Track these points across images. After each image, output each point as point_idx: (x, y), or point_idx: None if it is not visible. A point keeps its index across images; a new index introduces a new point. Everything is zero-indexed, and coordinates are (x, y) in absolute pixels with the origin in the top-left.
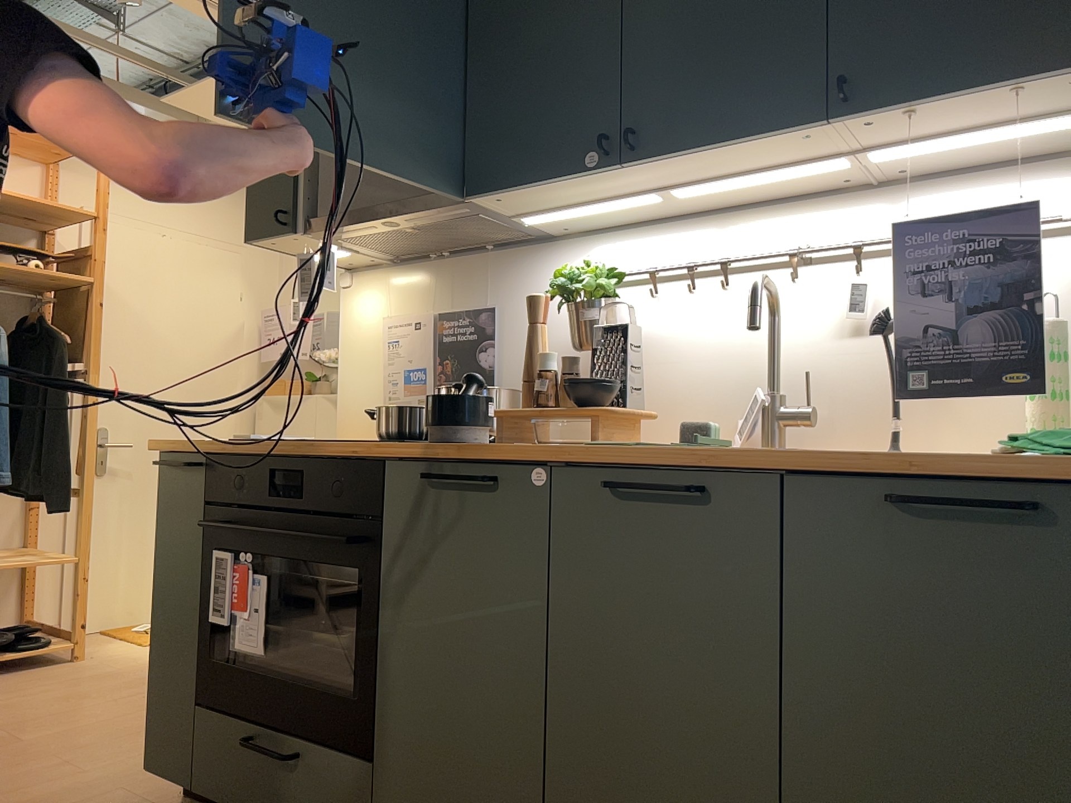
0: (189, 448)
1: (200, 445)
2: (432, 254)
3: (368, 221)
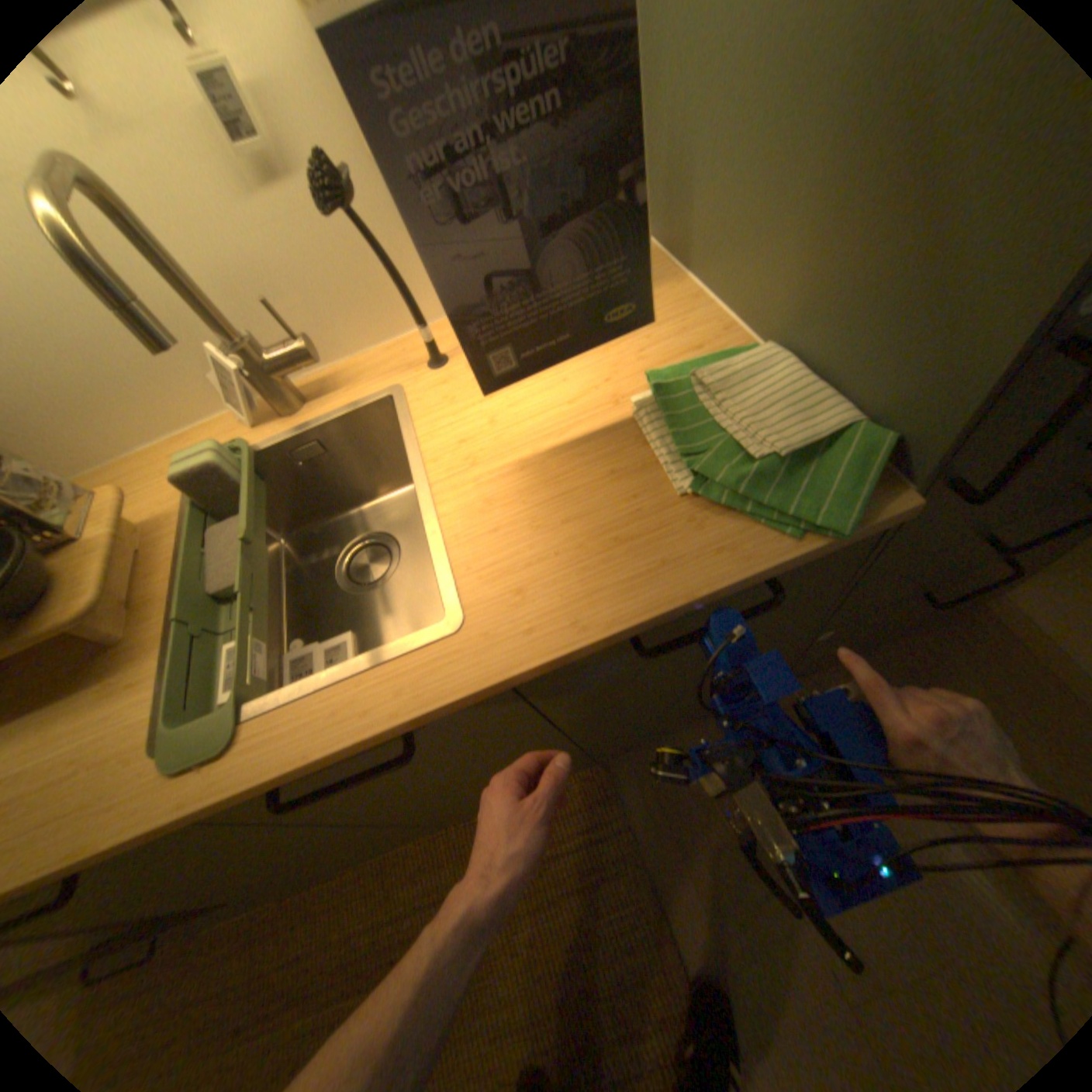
0: None
1: None
2: None
3: None
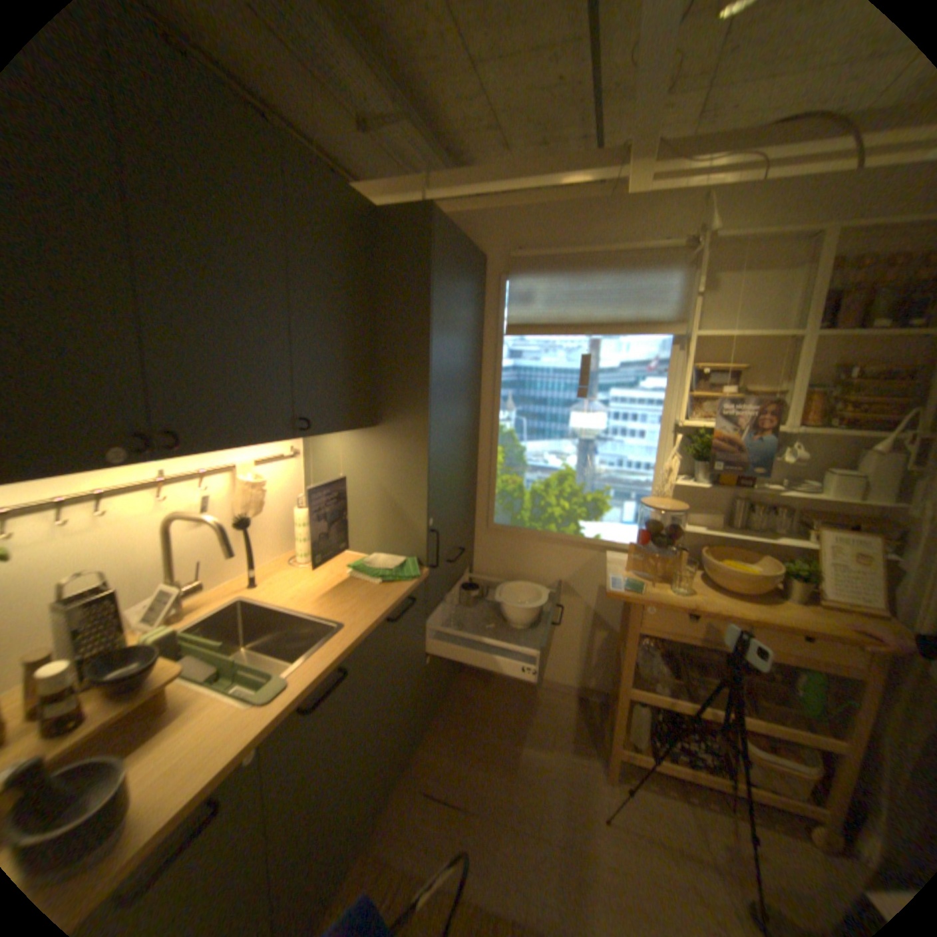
0: None
1: None
2: None
3: None
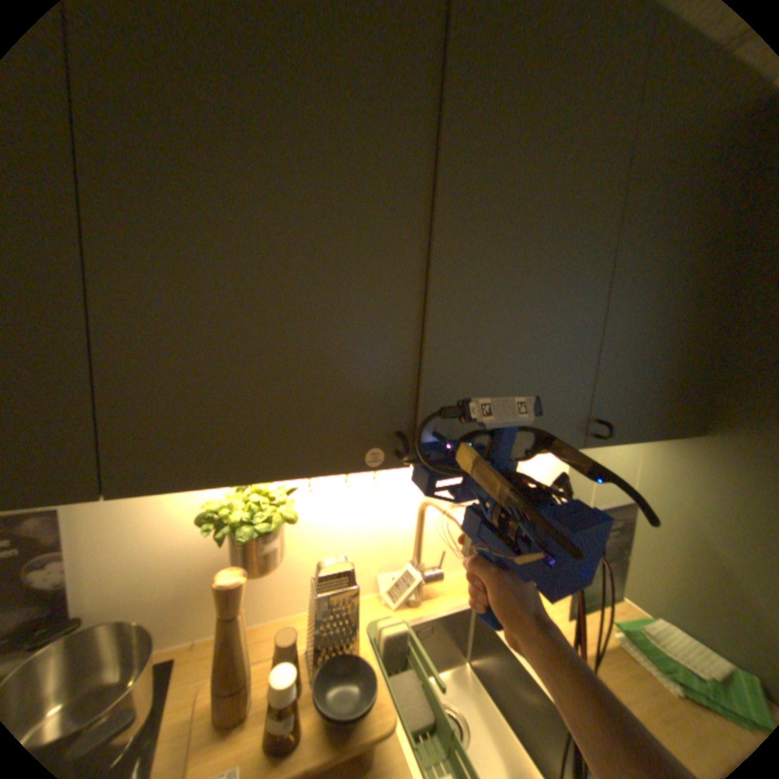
0: None
1: None
2: None
3: None
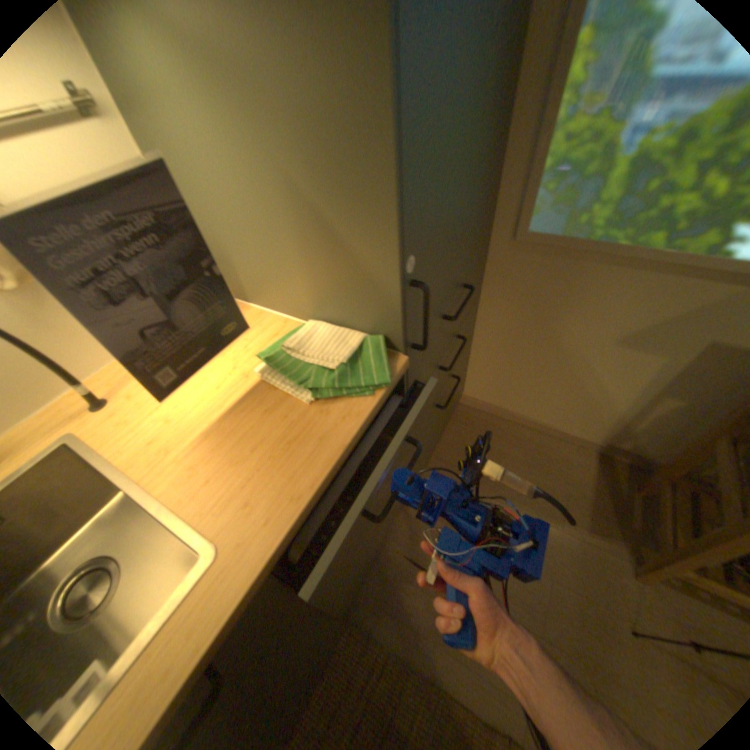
0: None
1: None
2: None
3: None
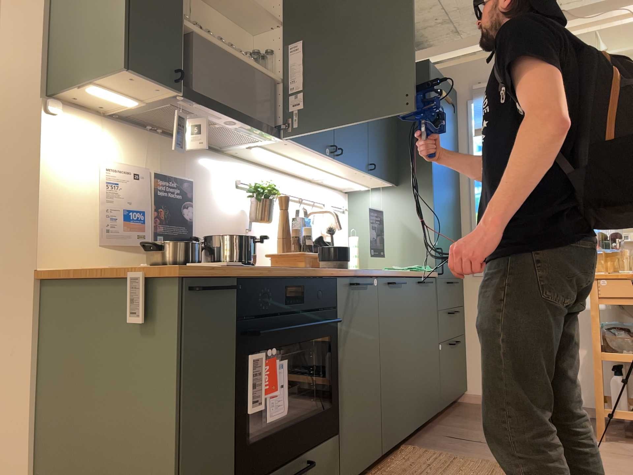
0: (224, 273)
1: (238, 271)
2: (151, 126)
3: (231, 117)
